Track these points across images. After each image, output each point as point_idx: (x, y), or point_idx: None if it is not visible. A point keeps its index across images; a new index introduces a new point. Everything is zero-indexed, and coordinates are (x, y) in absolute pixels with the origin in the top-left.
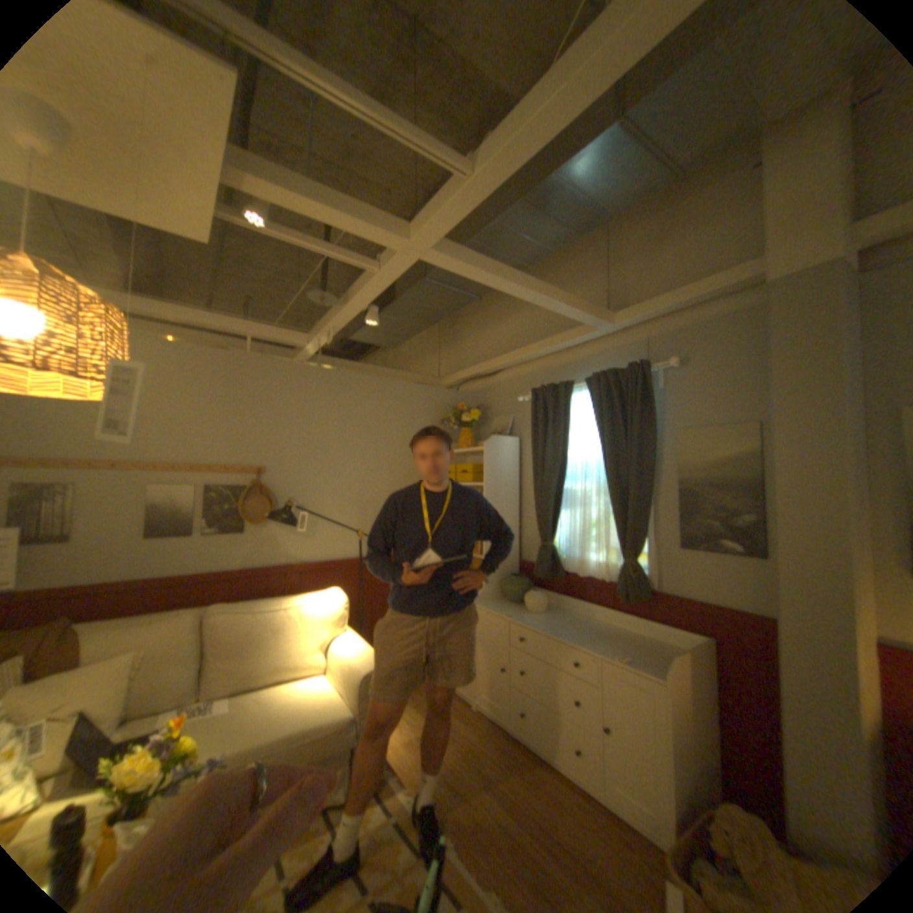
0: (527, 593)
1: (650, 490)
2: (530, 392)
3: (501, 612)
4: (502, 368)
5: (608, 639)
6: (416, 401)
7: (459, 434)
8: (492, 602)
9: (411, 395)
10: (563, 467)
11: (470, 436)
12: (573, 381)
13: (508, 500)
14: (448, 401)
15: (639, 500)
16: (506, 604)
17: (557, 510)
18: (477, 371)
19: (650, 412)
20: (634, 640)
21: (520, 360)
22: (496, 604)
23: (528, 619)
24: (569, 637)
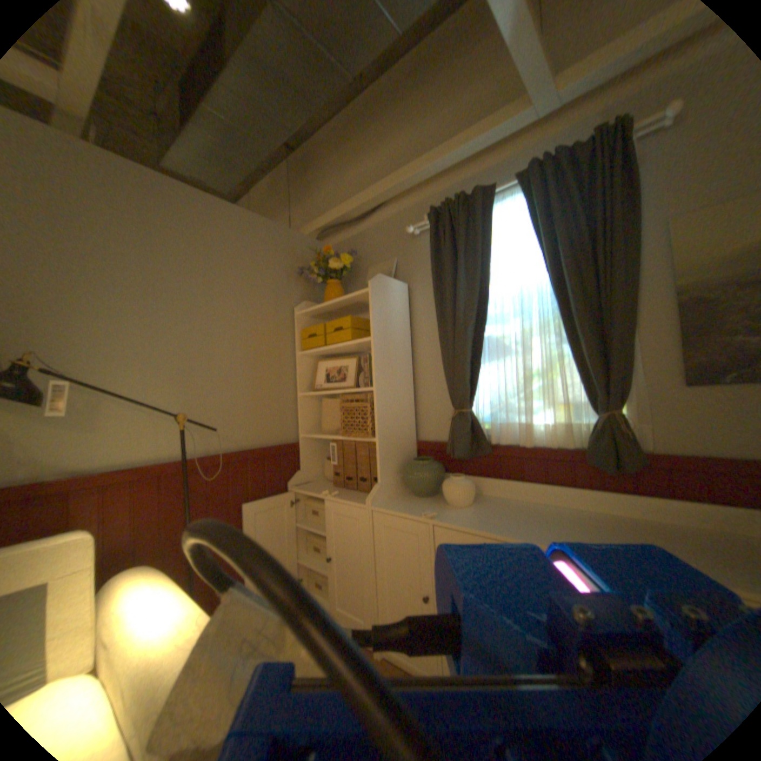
0: (442, 479)
1: (638, 307)
2: (427, 215)
3: (416, 511)
4: (379, 201)
5: (597, 530)
6: (265, 240)
7: (324, 293)
8: (393, 499)
9: (258, 230)
10: (482, 306)
11: (342, 289)
12: (496, 182)
13: (402, 362)
14: (308, 249)
15: (629, 320)
16: (414, 499)
17: (476, 363)
18: (346, 209)
19: (635, 193)
20: (631, 526)
21: (407, 183)
22: (401, 500)
23: (460, 515)
24: (545, 536)
